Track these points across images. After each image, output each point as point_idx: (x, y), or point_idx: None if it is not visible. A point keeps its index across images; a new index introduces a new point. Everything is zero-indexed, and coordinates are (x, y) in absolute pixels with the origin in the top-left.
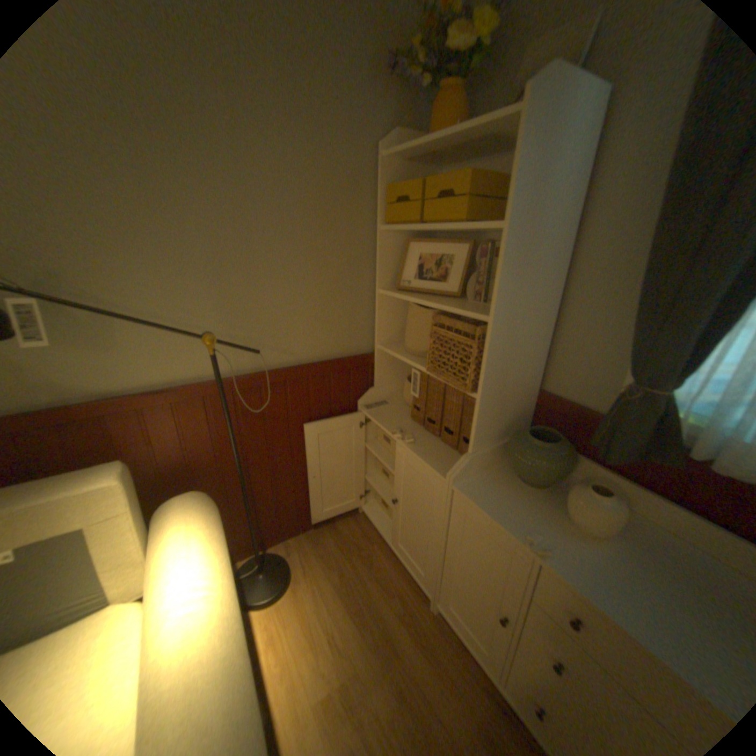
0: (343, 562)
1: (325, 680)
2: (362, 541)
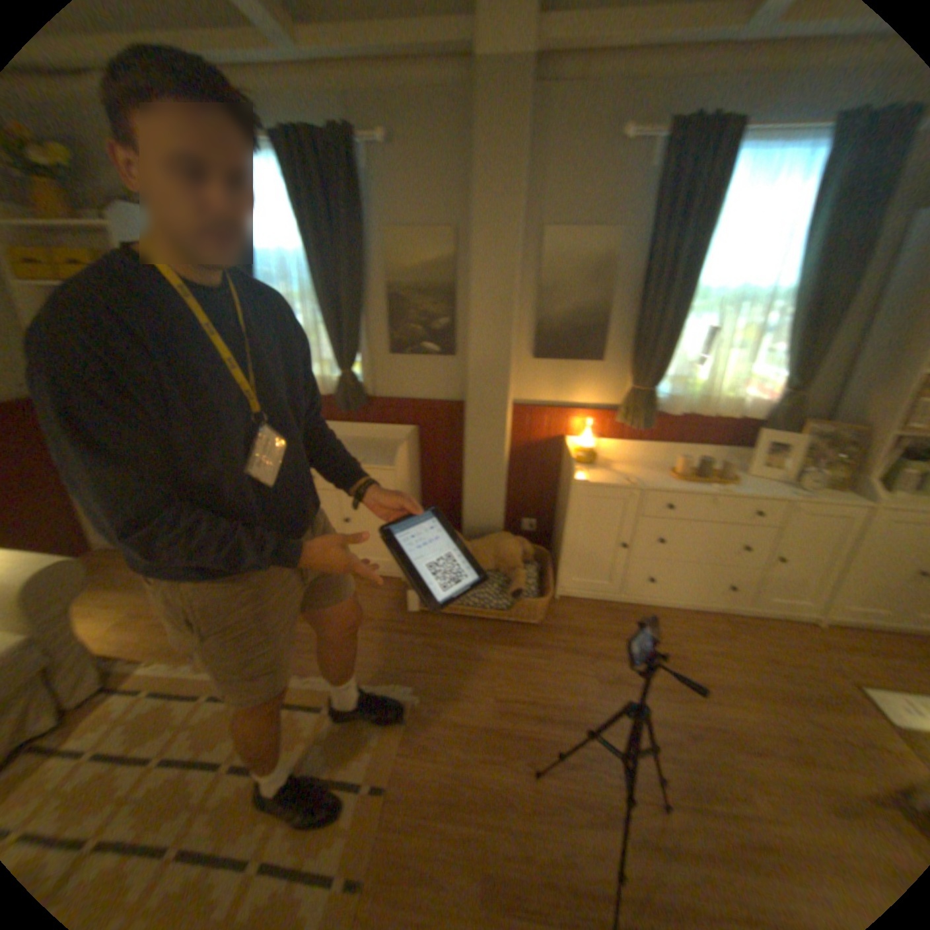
0: (94, 577)
1: (111, 620)
2: (109, 562)
